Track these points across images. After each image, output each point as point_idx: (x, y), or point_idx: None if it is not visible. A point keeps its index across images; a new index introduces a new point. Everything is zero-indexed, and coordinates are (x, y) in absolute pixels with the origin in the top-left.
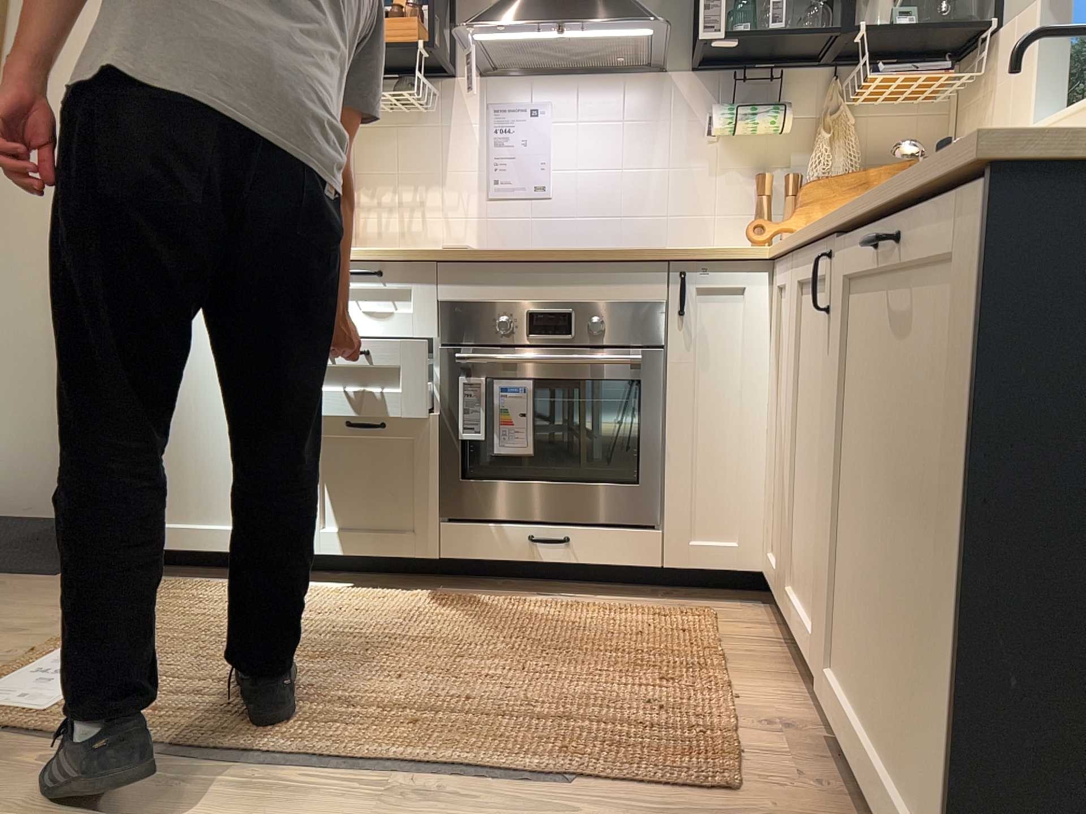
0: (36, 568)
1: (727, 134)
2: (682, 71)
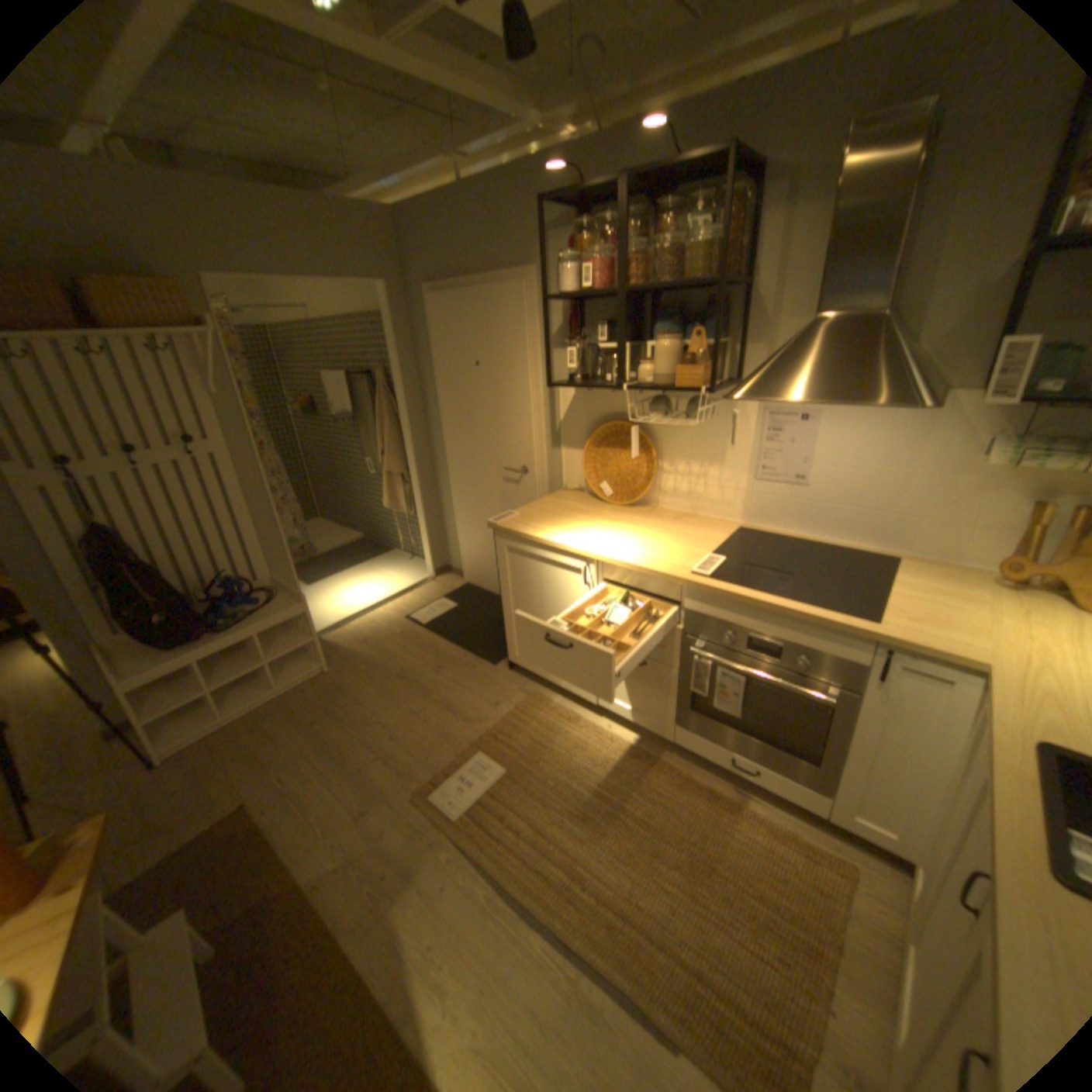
0: (489, 653)
1: (1009, 465)
2: (975, 387)
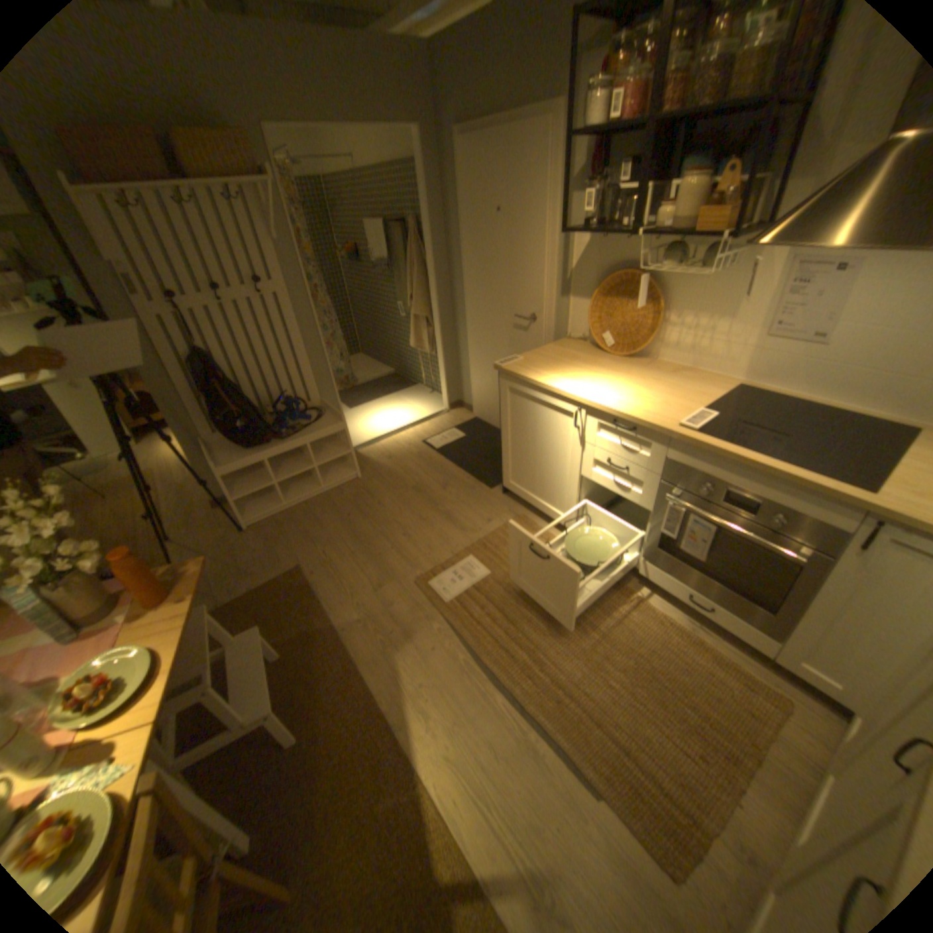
0: (487, 478)
1: None
2: None
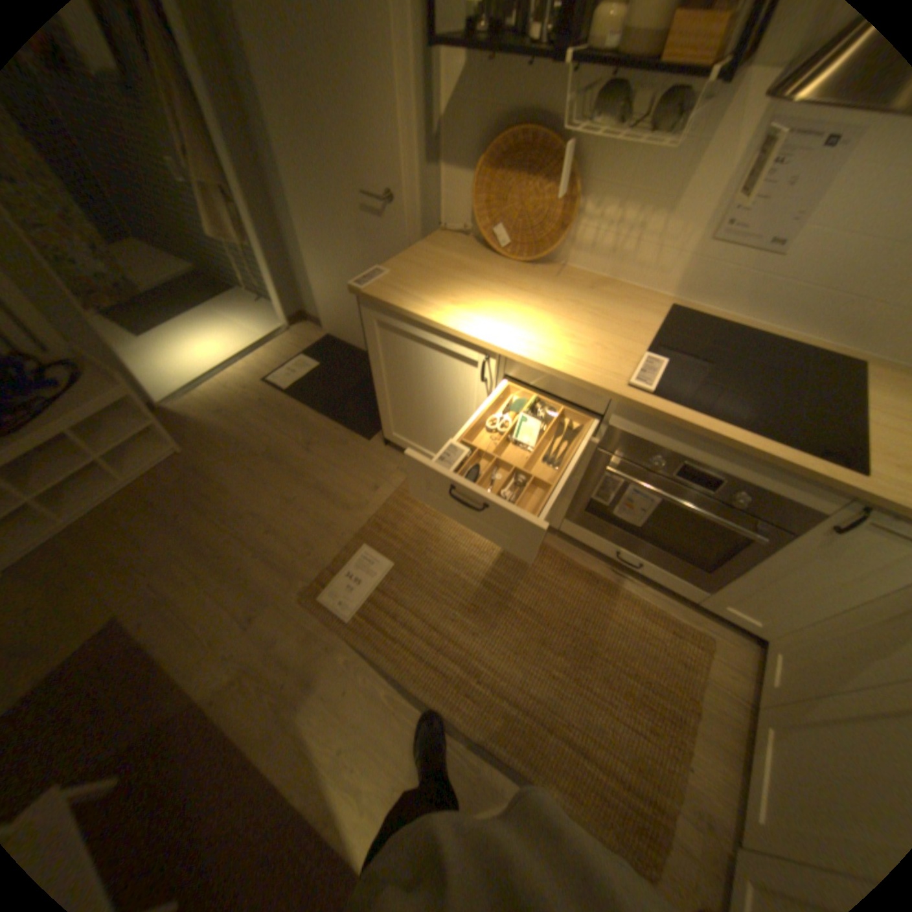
0: (361, 426)
1: None
2: None
